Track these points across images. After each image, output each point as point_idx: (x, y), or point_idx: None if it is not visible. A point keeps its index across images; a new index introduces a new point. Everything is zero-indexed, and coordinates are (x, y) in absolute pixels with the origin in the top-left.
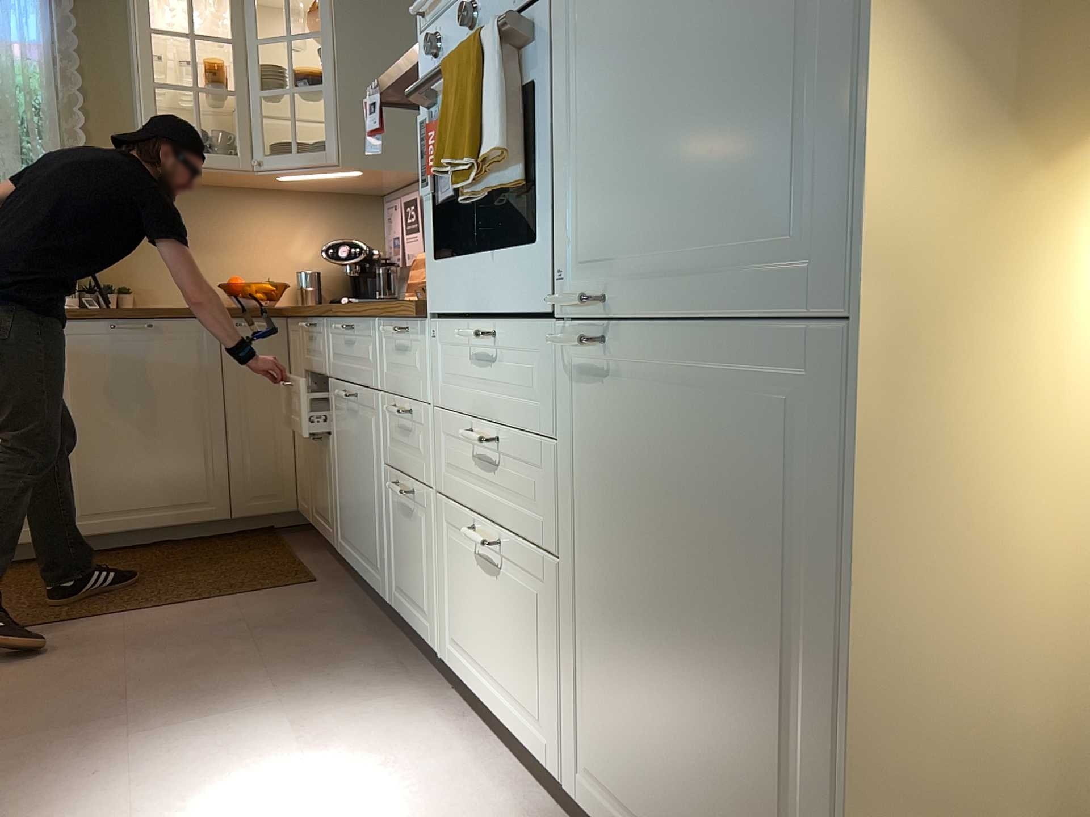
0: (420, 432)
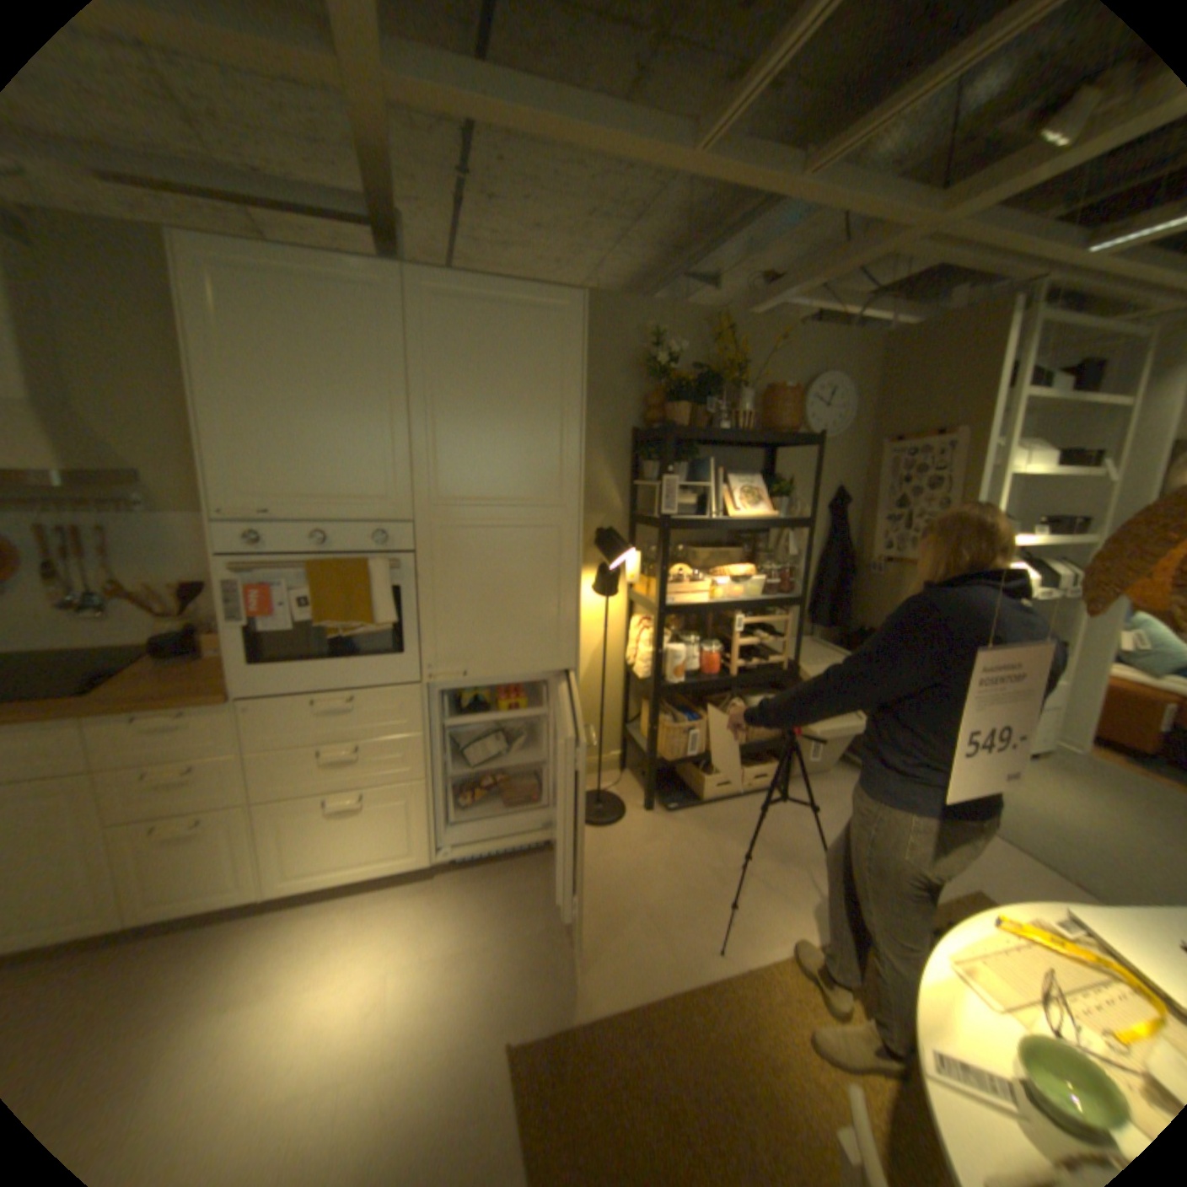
0: (205, 781)
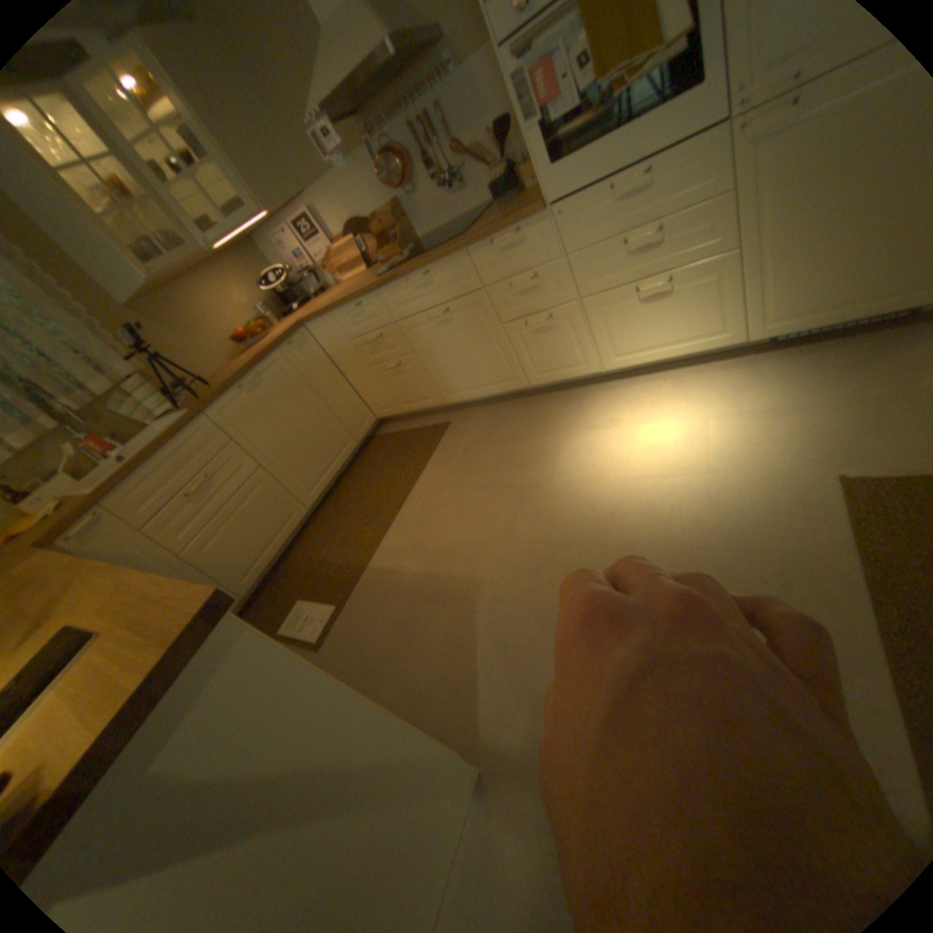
0: (549, 278)
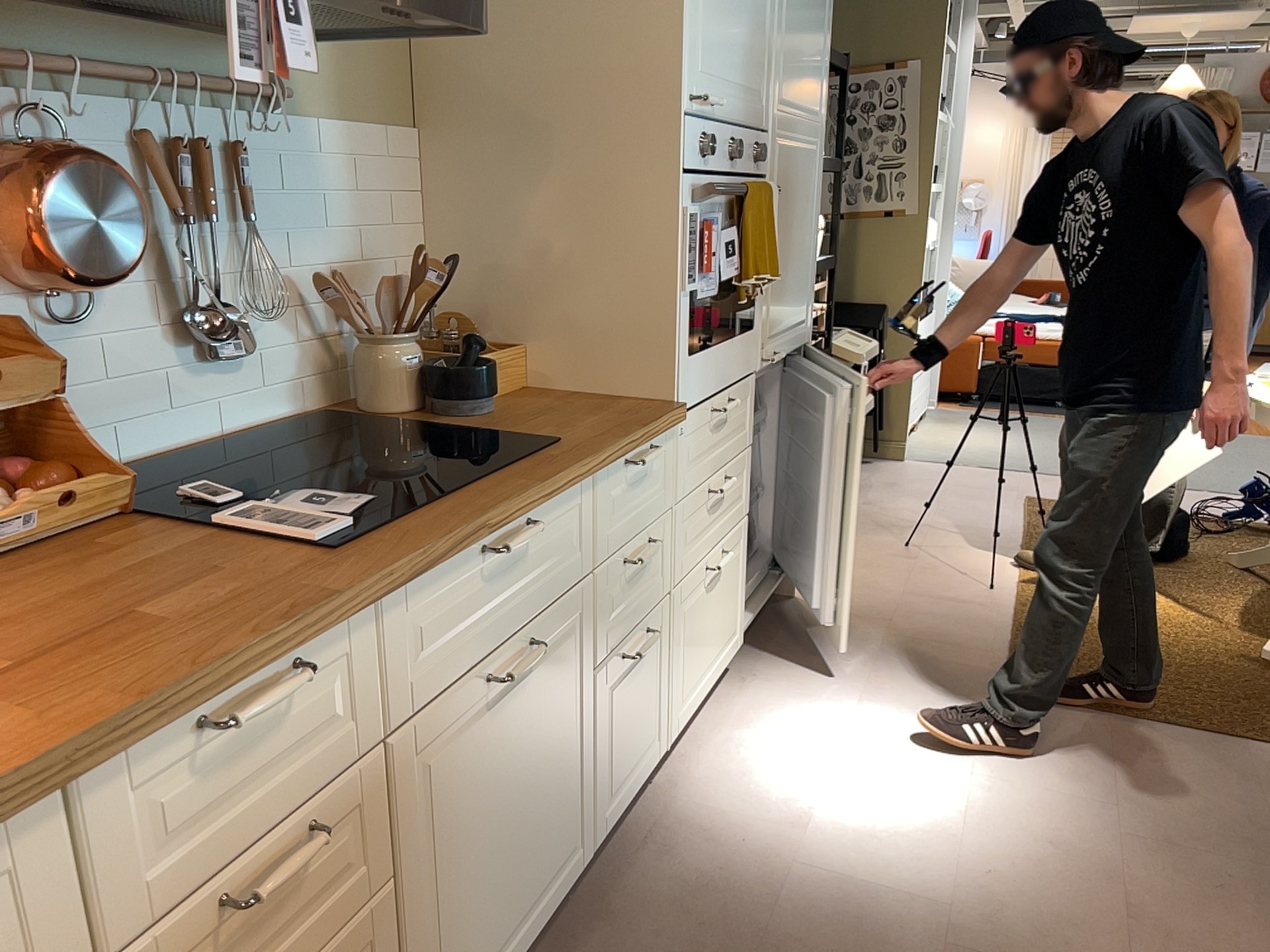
0: (655, 553)
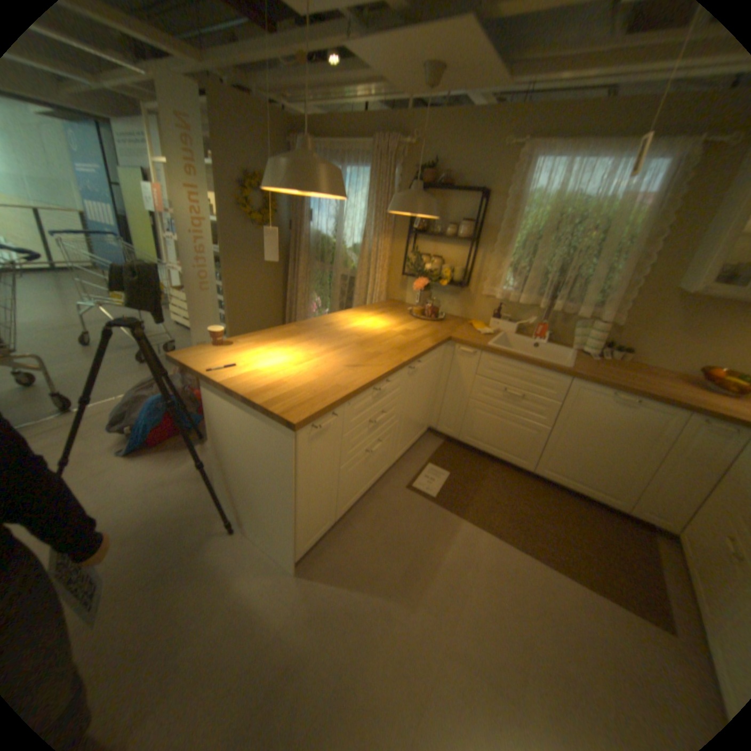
0: None
